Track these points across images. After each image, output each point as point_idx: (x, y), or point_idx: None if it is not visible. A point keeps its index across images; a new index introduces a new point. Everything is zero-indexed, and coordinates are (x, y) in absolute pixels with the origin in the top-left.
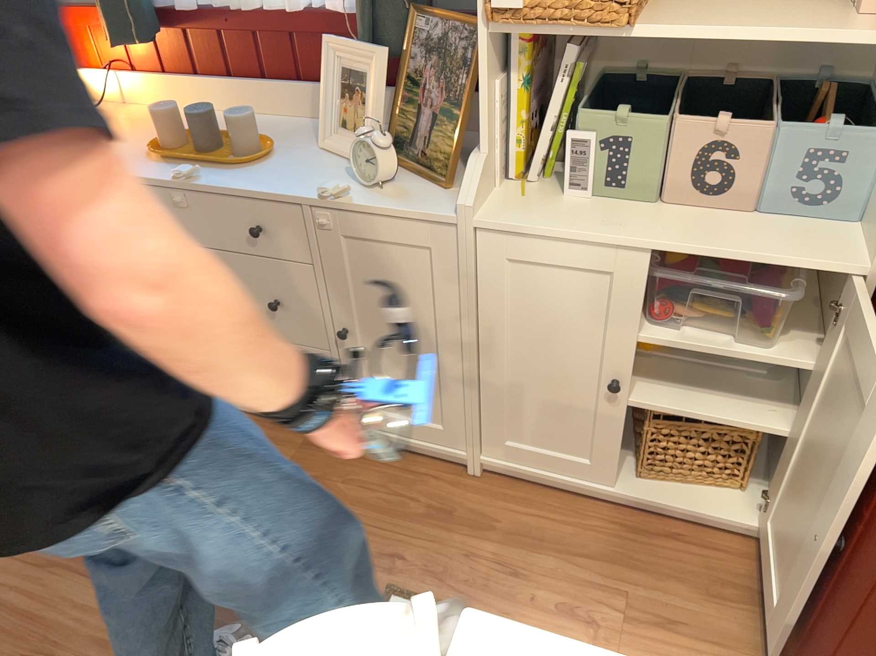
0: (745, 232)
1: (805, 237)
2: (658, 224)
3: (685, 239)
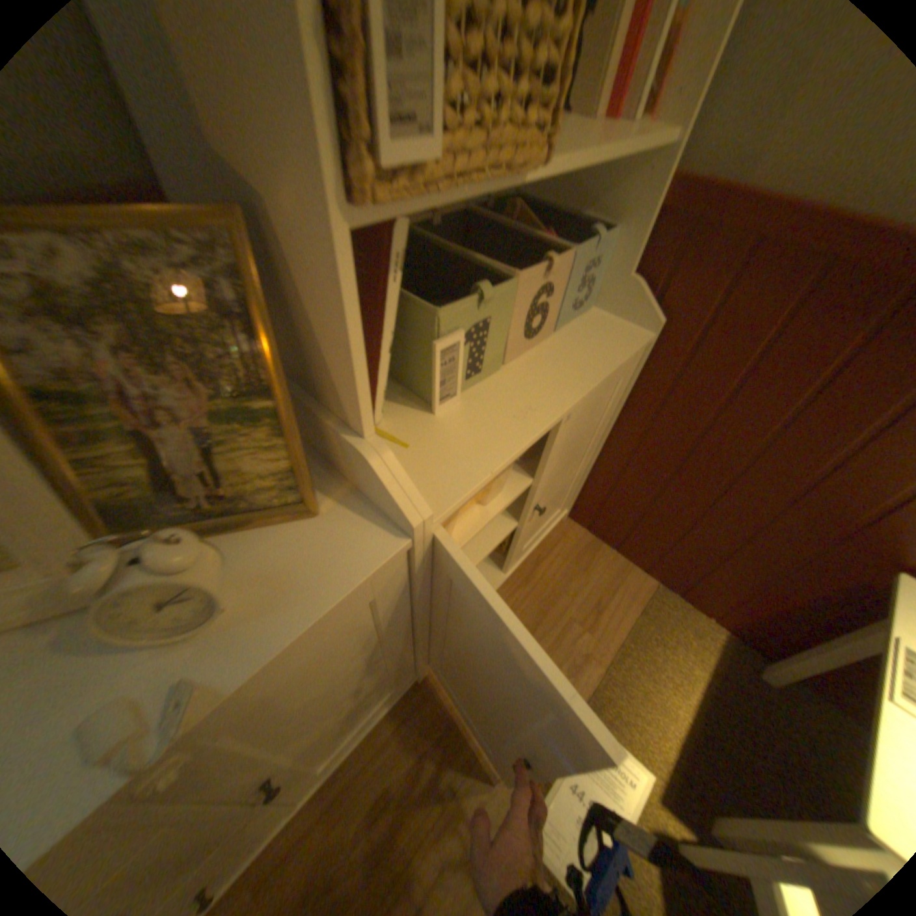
0: (578, 348)
1: (601, 330)
2: (538, 381)
3: (575, 381)
